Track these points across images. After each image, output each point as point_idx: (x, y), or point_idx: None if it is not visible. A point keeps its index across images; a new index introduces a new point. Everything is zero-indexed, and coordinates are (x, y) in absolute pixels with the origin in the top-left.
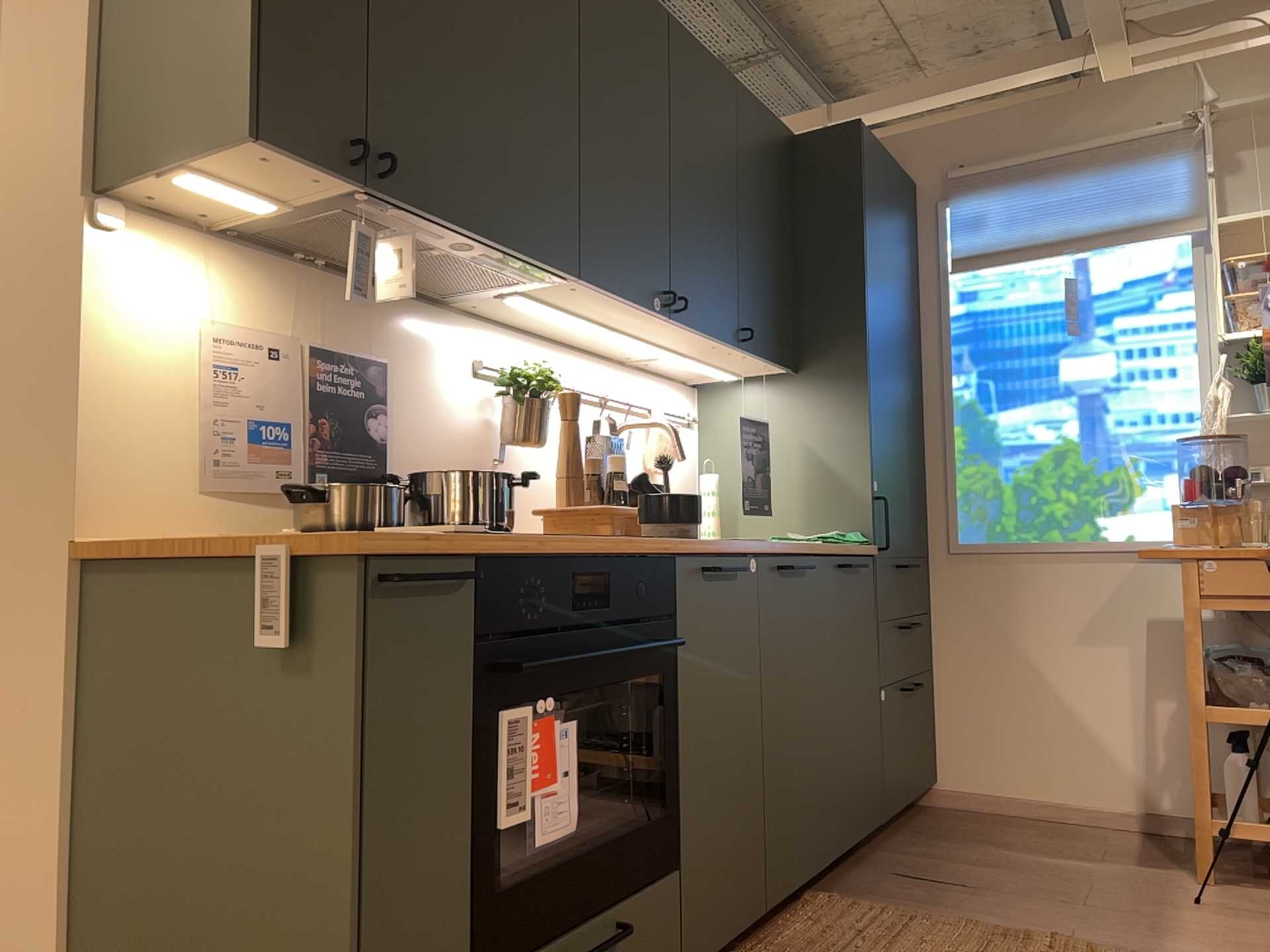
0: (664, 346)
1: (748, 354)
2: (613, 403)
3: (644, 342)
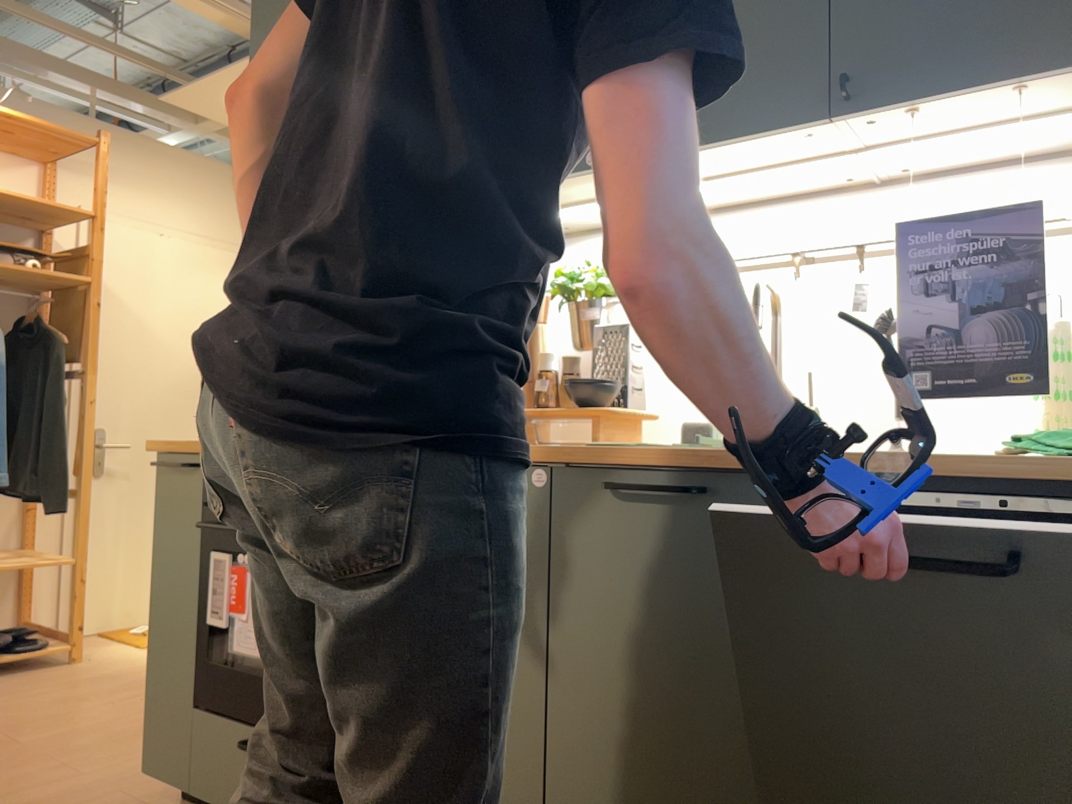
0: (779, 166)
1: (900, 111)
2: (830, 254)
3: (737, 179)
